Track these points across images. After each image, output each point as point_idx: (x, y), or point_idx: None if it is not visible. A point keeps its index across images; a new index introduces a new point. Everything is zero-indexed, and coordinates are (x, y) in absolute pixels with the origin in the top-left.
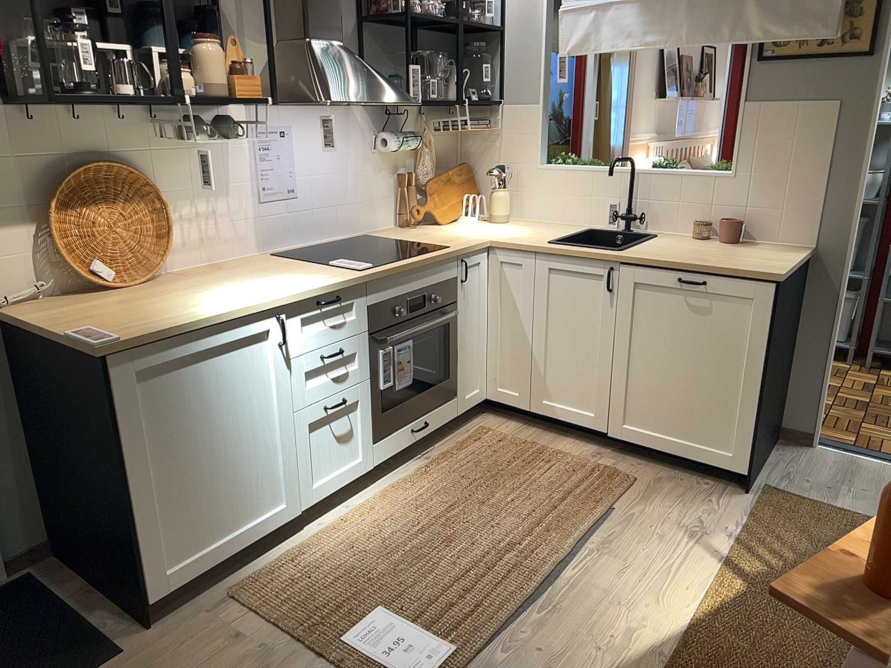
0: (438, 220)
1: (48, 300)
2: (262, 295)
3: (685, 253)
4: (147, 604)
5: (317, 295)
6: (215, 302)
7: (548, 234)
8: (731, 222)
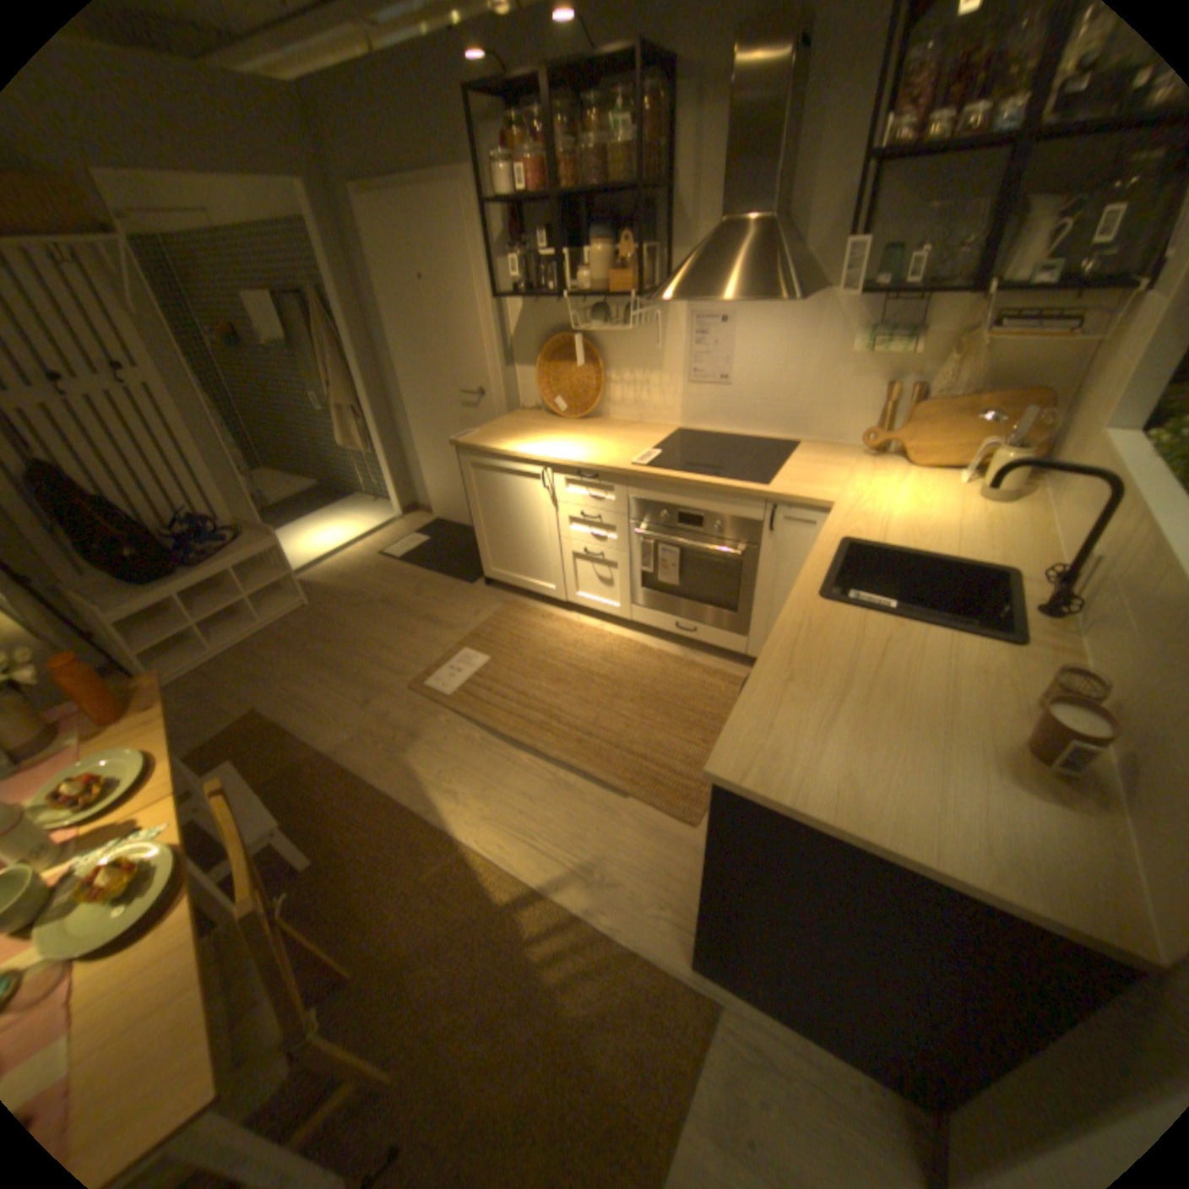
0: (921, 459)
1: (535, 412)
2: (548, 451)
3: (849, 665)
4: (484, 574)
5: (575, 467)
6: (532, 443)
7: (931, 538)
8: (1055, 716)
